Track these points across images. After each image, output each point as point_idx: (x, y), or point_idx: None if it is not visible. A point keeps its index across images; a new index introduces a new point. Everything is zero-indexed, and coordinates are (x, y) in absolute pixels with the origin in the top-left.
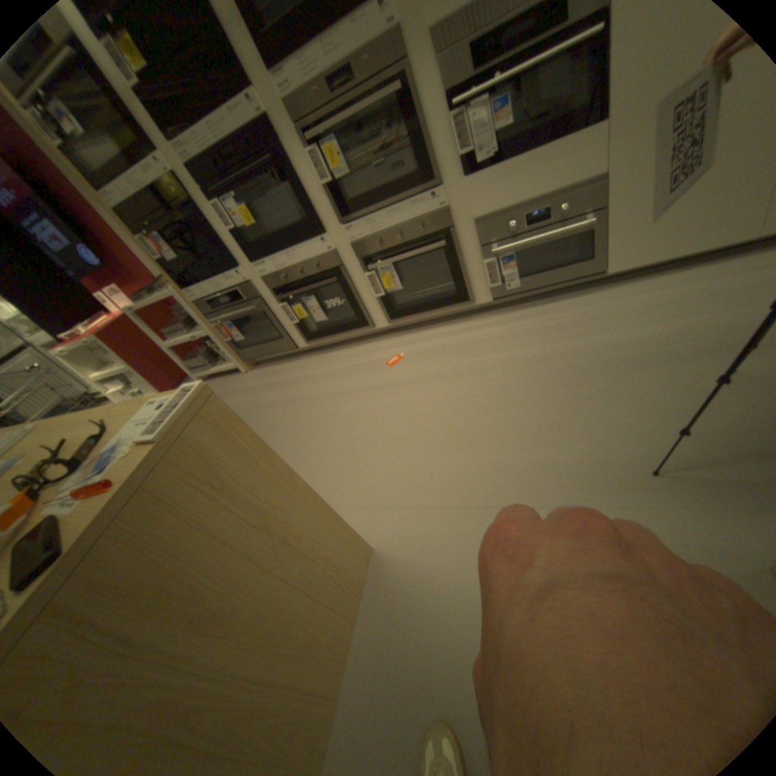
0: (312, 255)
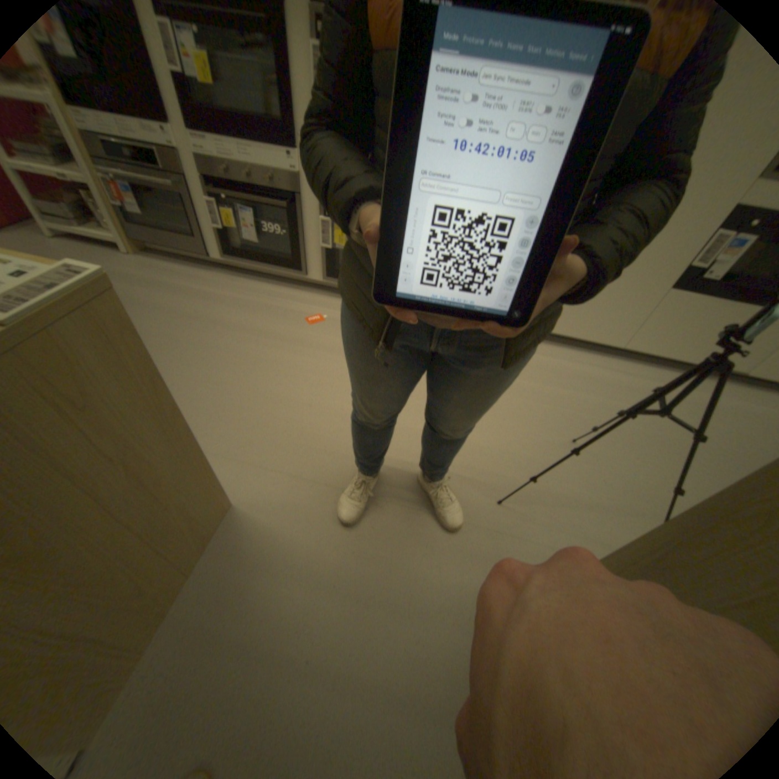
0: (268, 163)
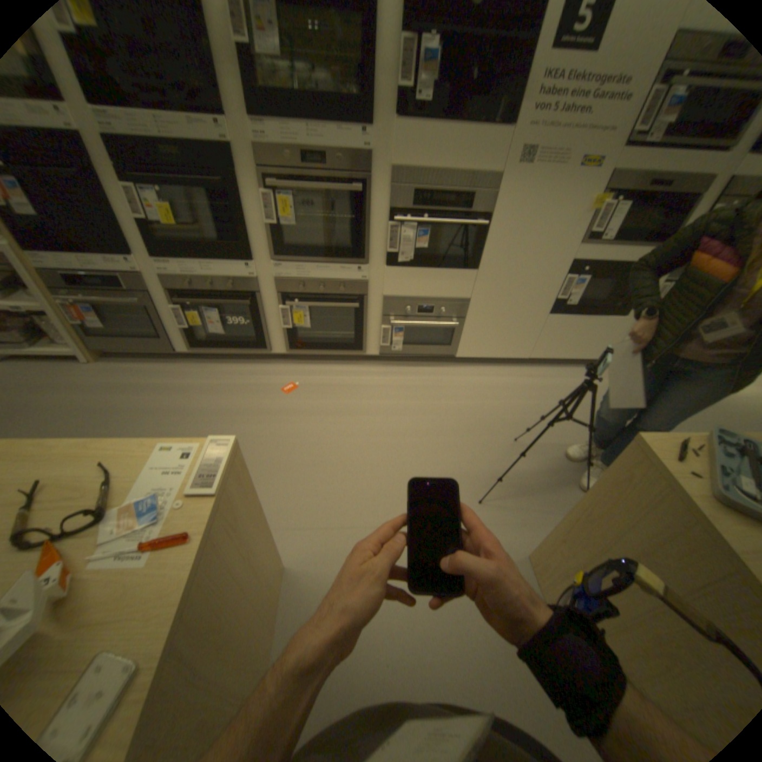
0: (230, 278)
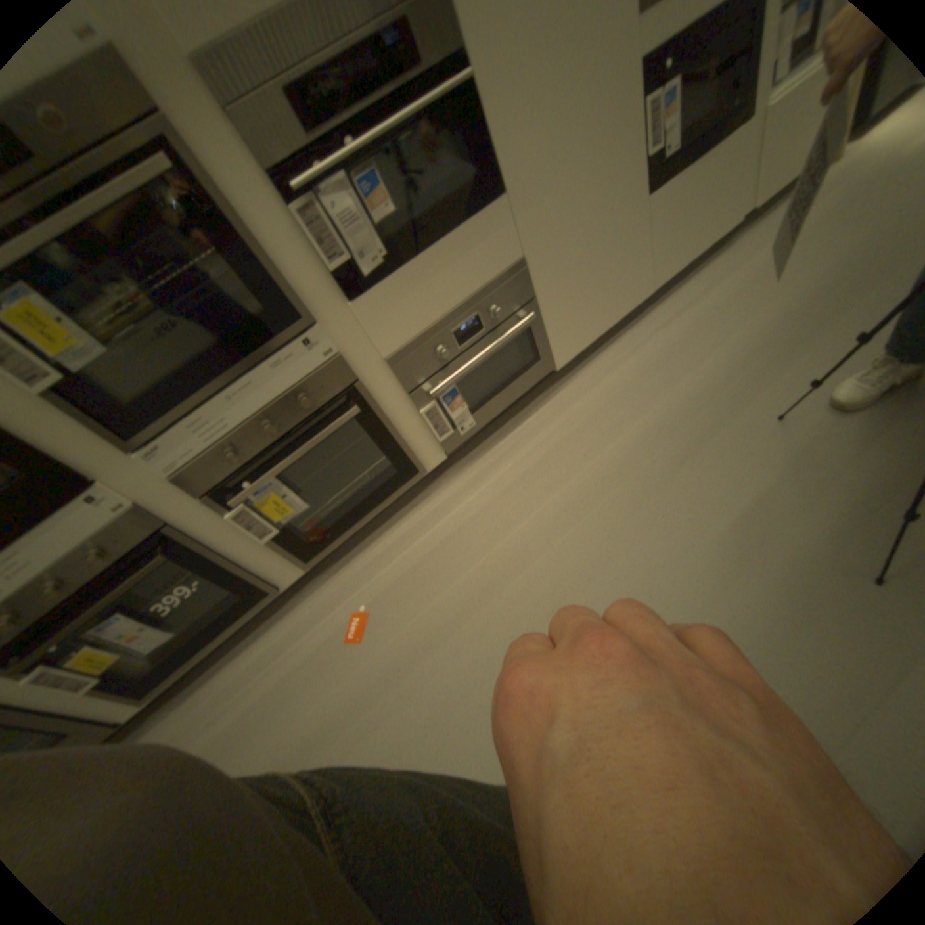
0: (79, 540)
